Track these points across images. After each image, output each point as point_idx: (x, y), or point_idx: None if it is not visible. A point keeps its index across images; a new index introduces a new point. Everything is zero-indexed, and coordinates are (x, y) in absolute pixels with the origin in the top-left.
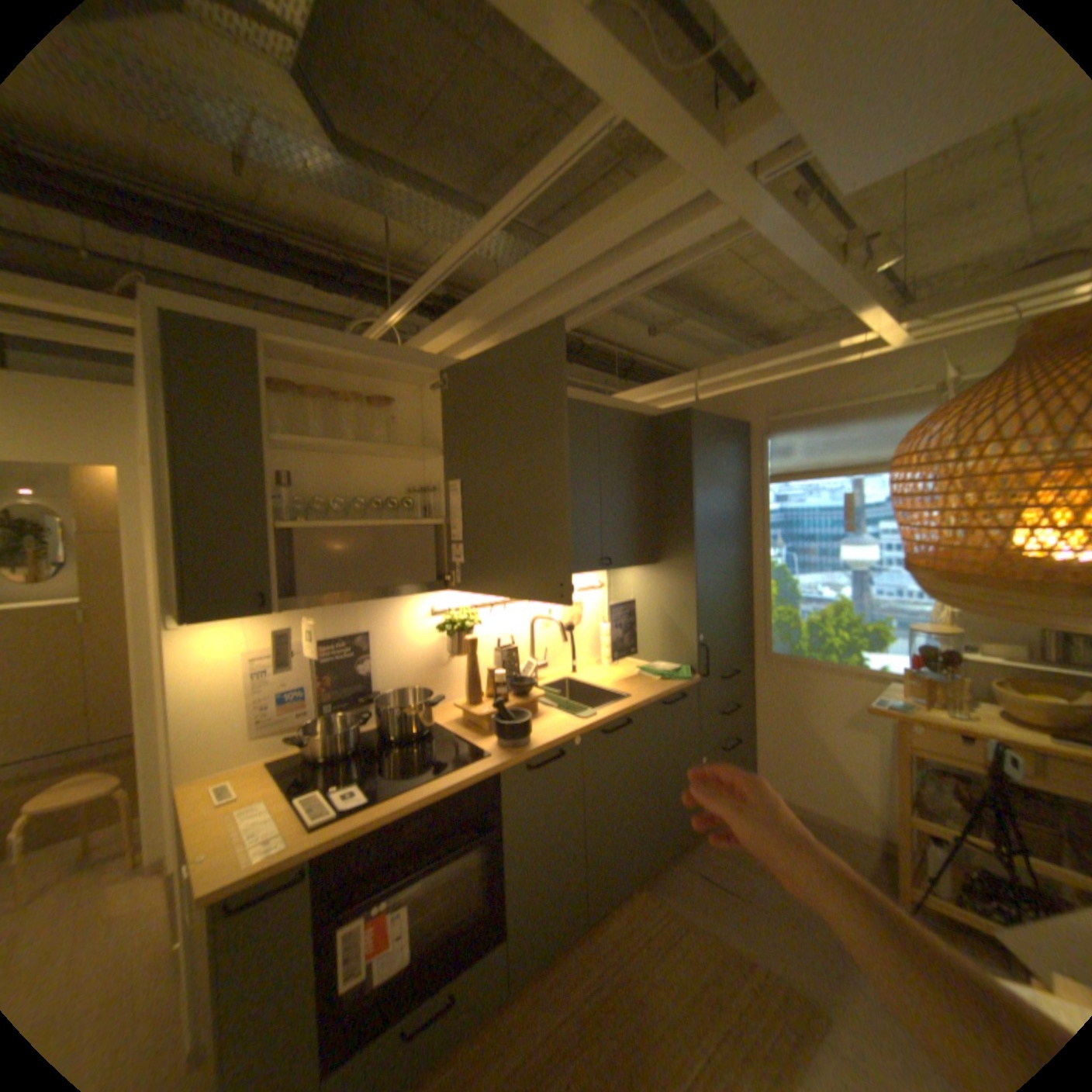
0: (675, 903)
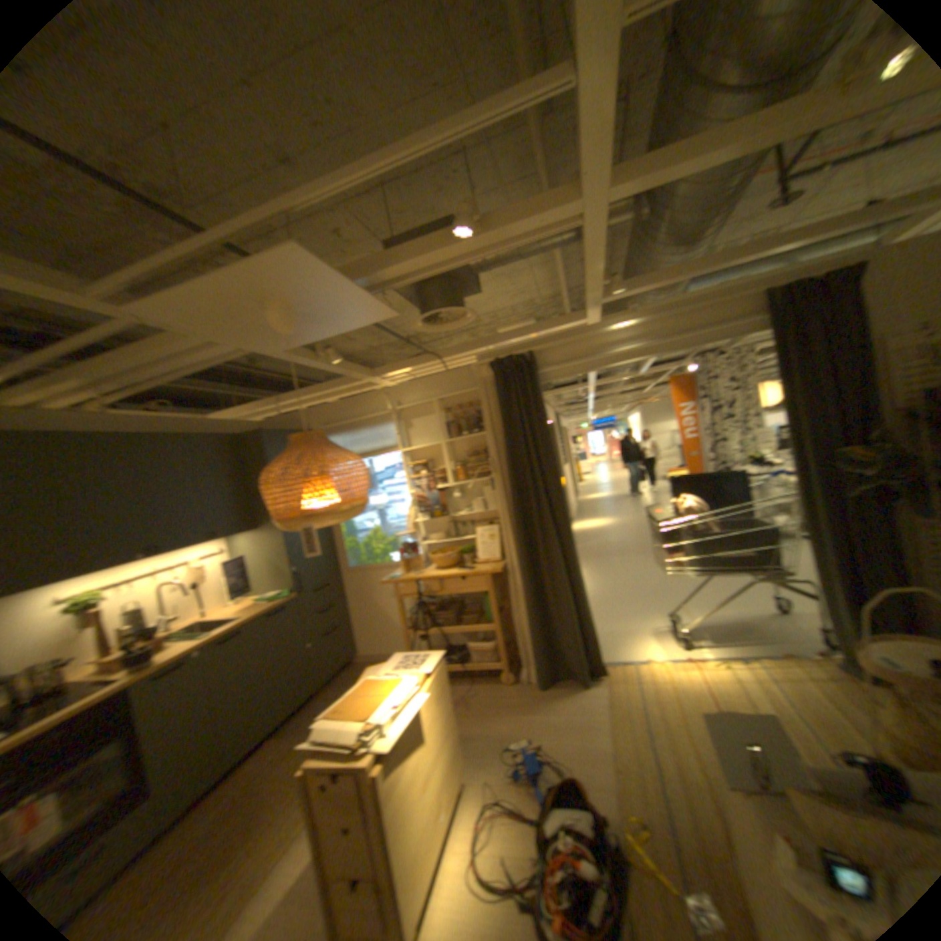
0: (294, 737)
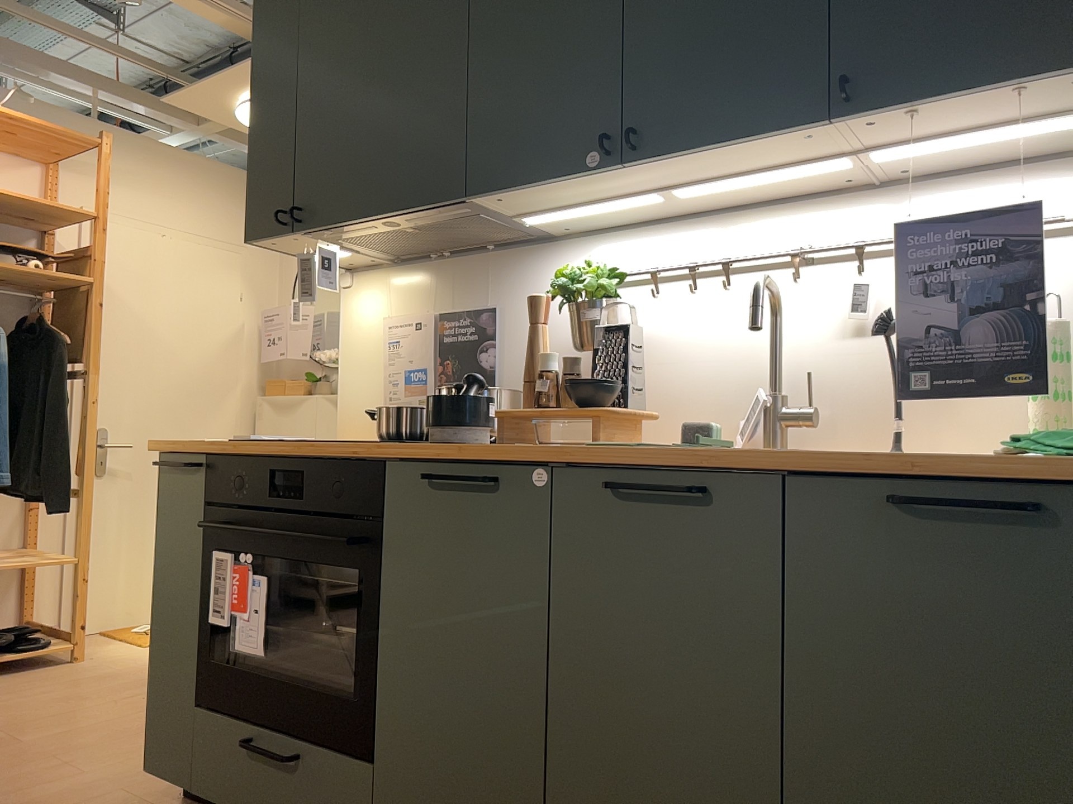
0: None
